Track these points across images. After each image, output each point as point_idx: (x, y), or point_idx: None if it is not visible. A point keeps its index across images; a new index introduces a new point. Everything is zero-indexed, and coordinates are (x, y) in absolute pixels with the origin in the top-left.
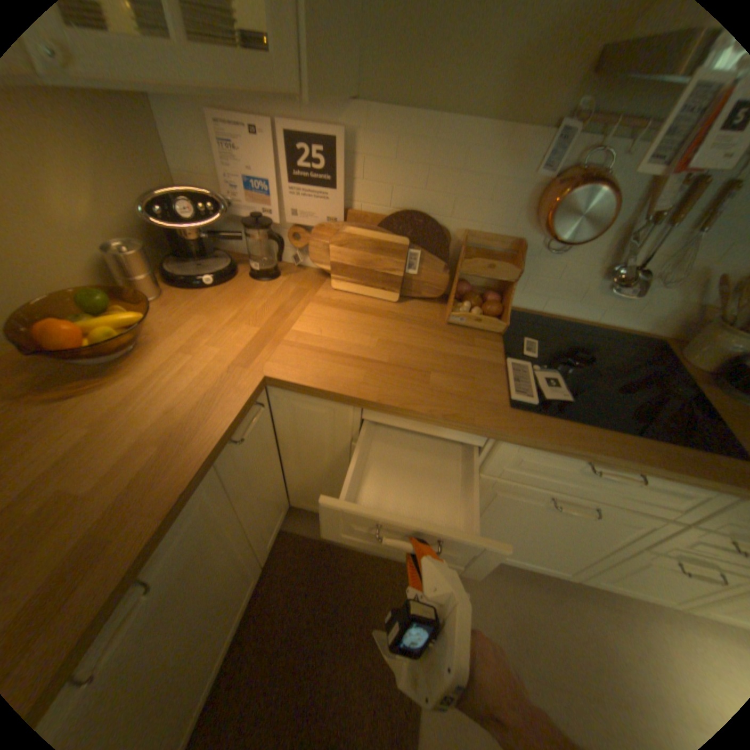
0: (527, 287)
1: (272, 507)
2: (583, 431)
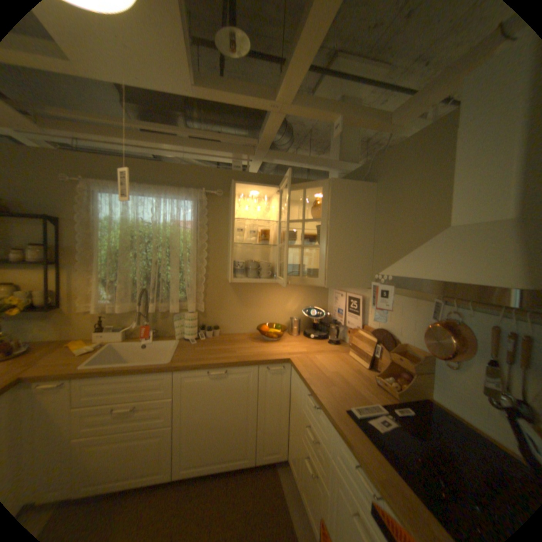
0: (447, 392)
1: (275, 435)
2: (363, 439)
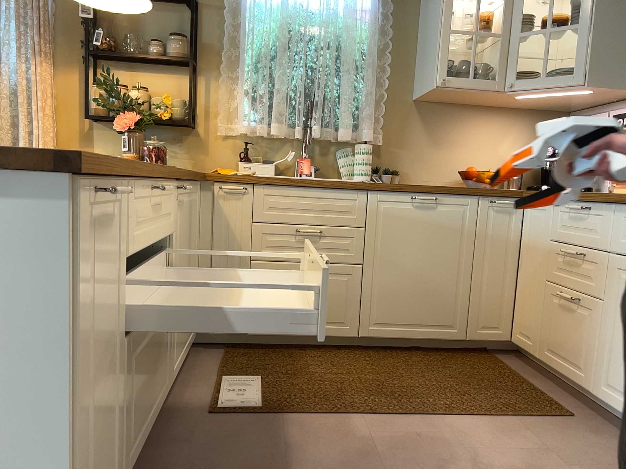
0: None
1: (496, 300)
2: None
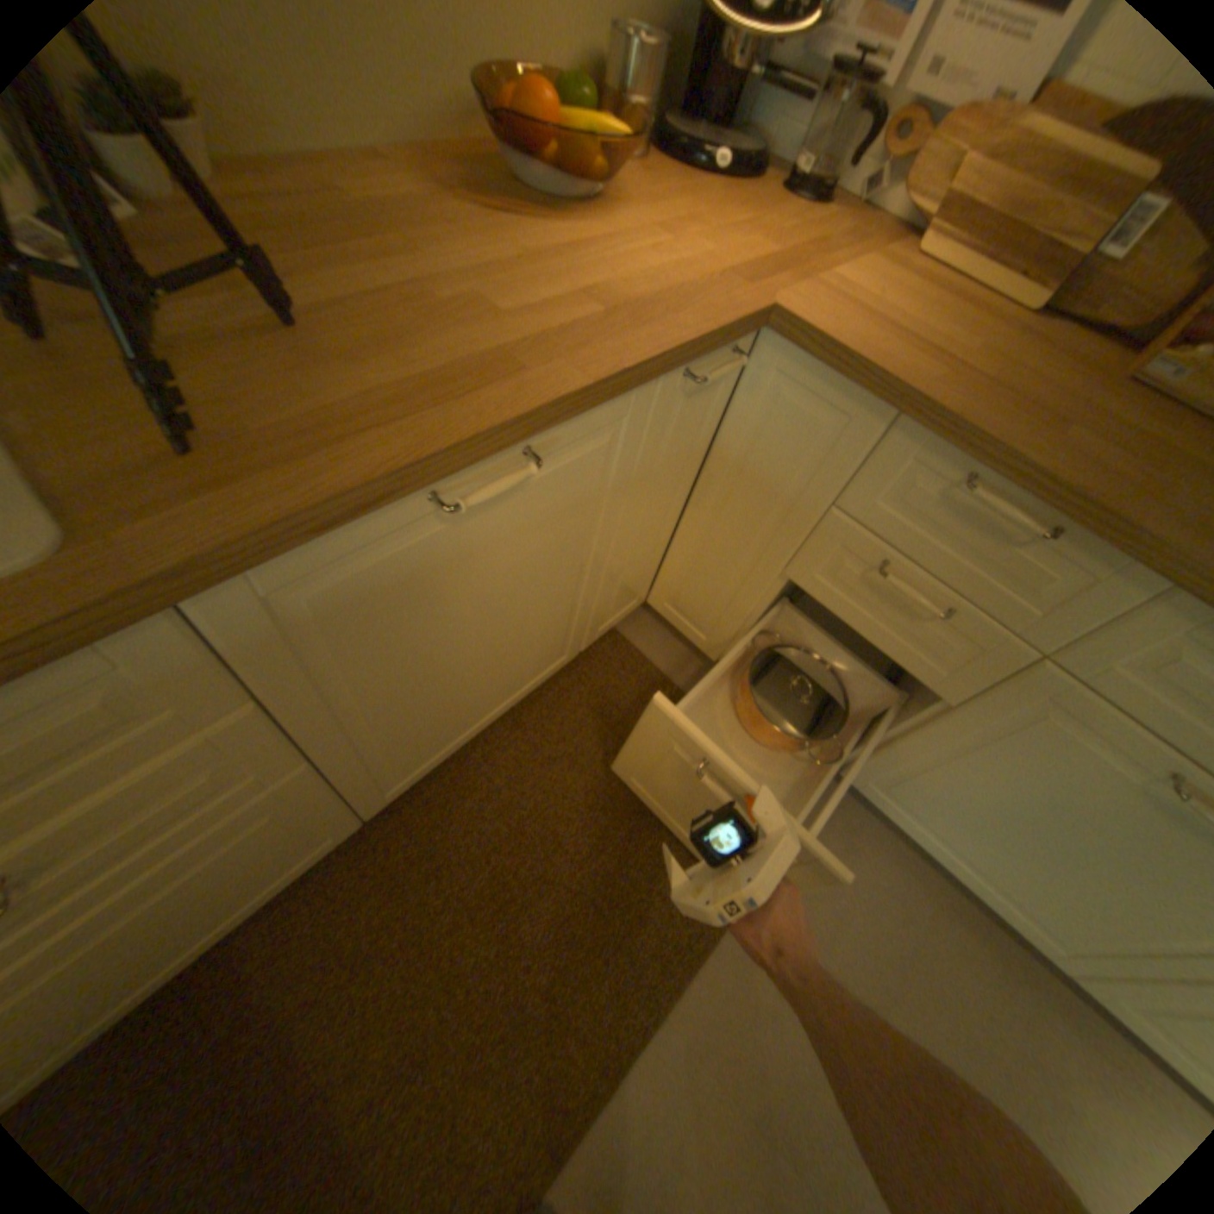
0: None
1: (639, 573)
2: None
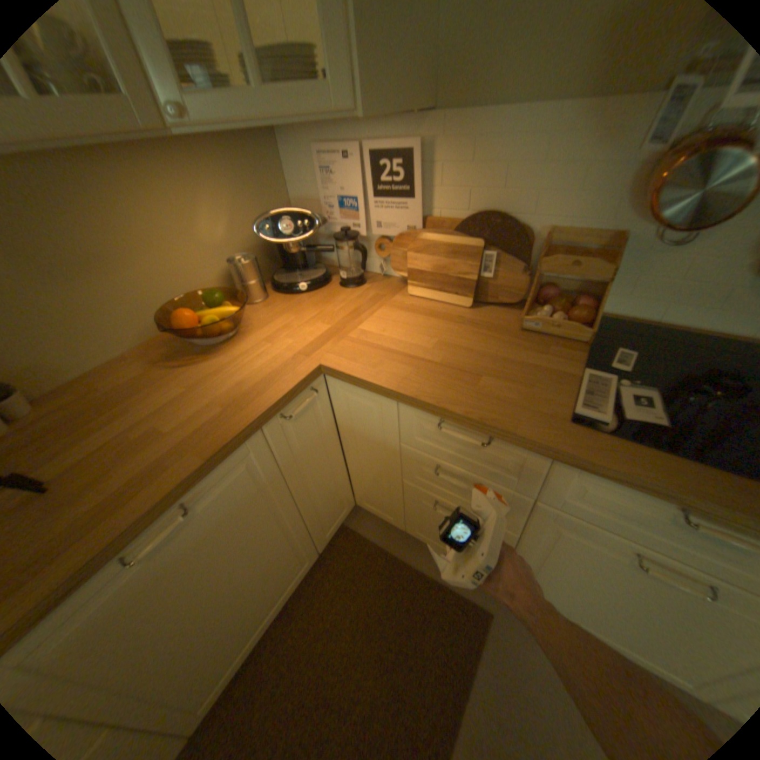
0: (638, 289)
1: (333, 497)
2: (673, 463)
